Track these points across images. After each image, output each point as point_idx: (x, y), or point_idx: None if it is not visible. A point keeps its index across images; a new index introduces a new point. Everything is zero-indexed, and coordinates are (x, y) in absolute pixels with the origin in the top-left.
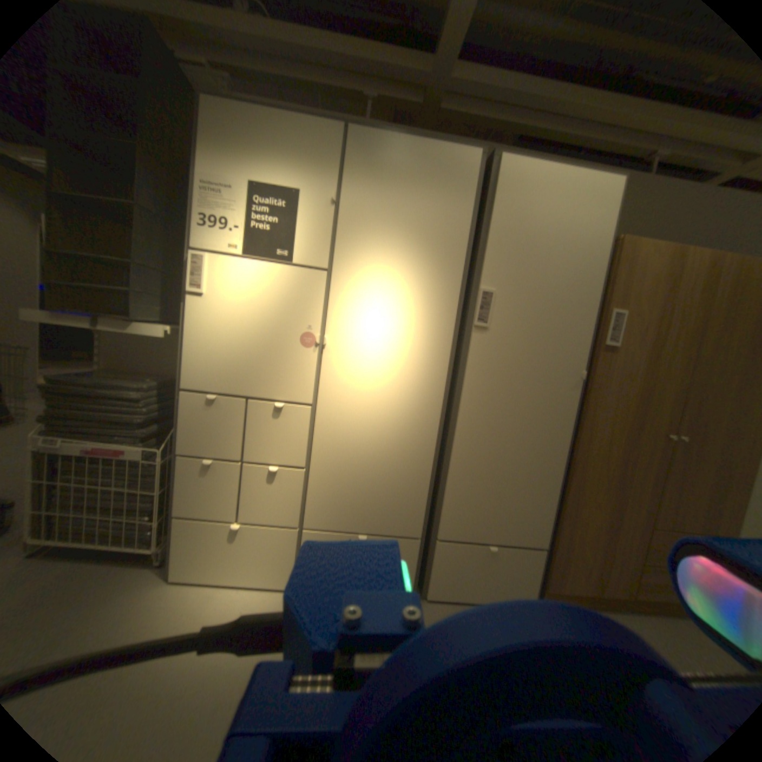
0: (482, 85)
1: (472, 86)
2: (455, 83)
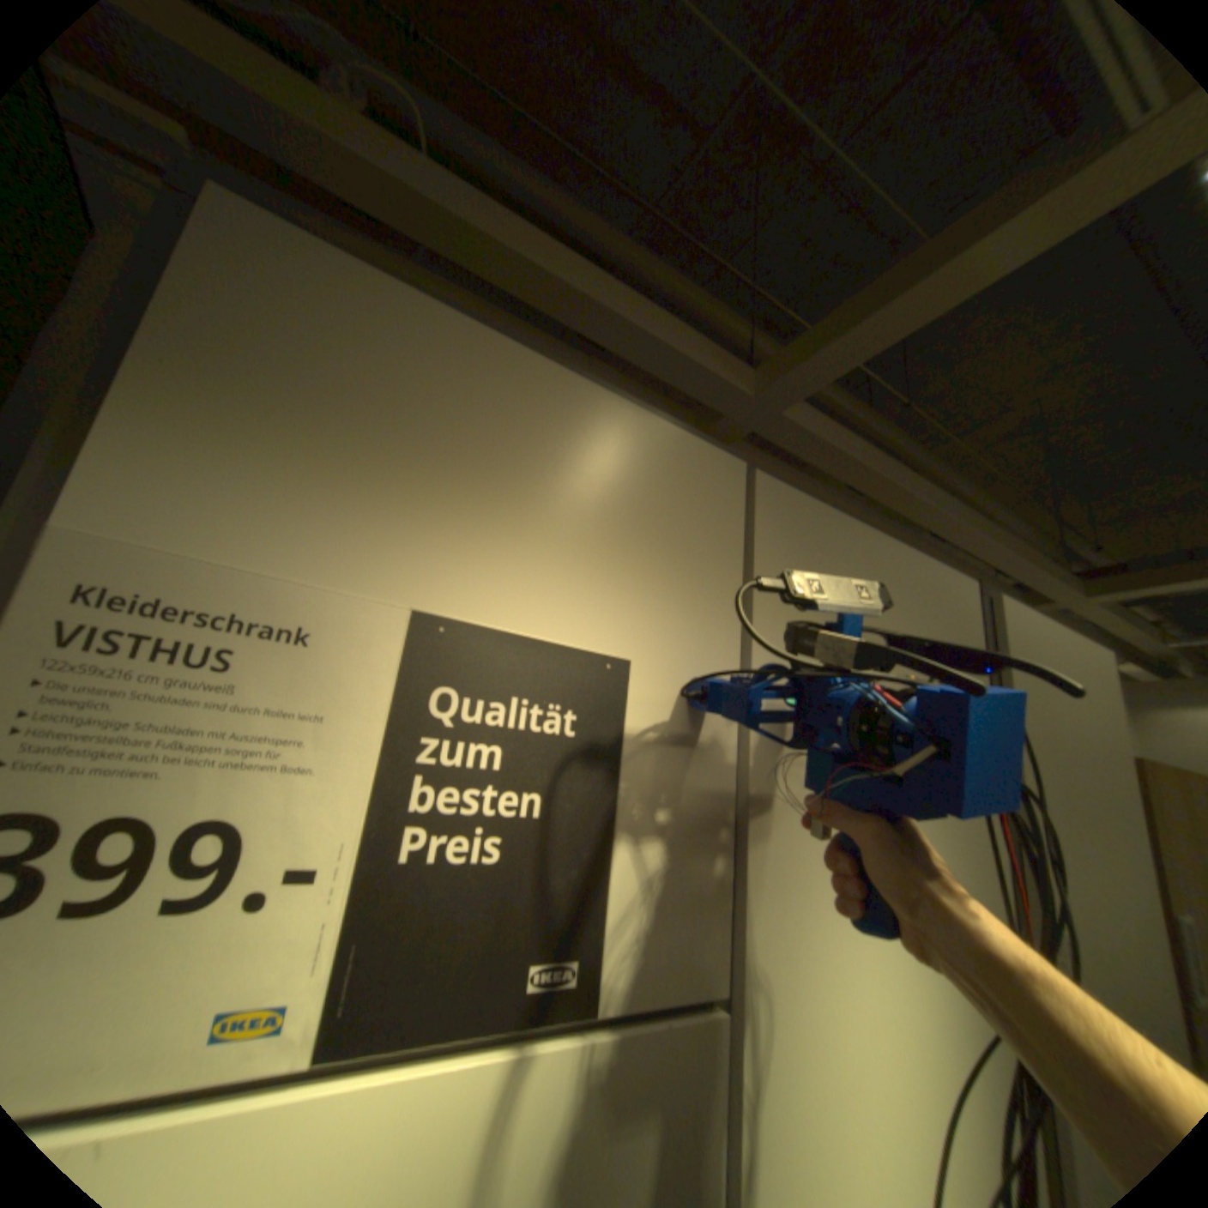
0: (822, 441)
1: (806, 437)
2: (782, 424)
